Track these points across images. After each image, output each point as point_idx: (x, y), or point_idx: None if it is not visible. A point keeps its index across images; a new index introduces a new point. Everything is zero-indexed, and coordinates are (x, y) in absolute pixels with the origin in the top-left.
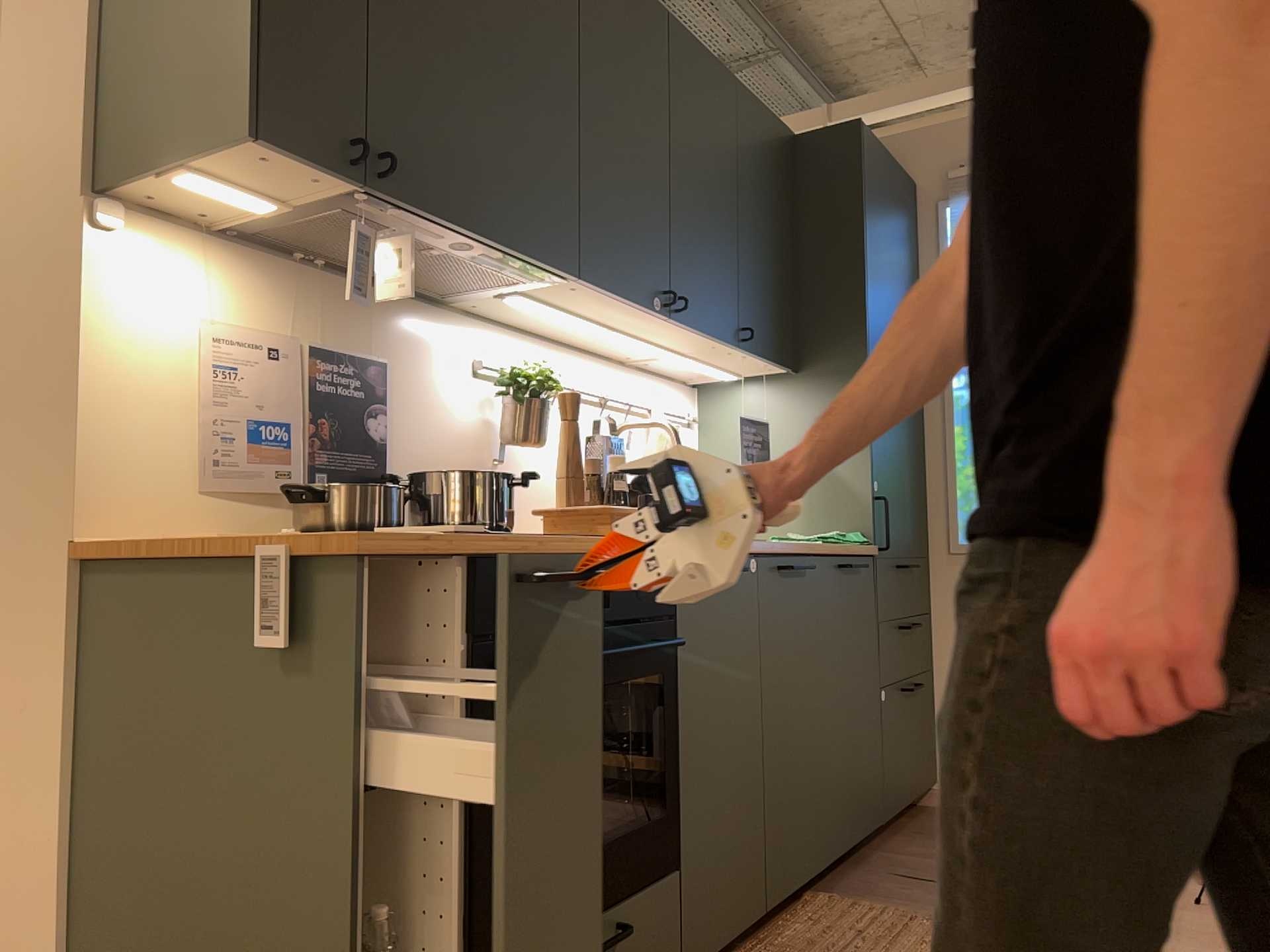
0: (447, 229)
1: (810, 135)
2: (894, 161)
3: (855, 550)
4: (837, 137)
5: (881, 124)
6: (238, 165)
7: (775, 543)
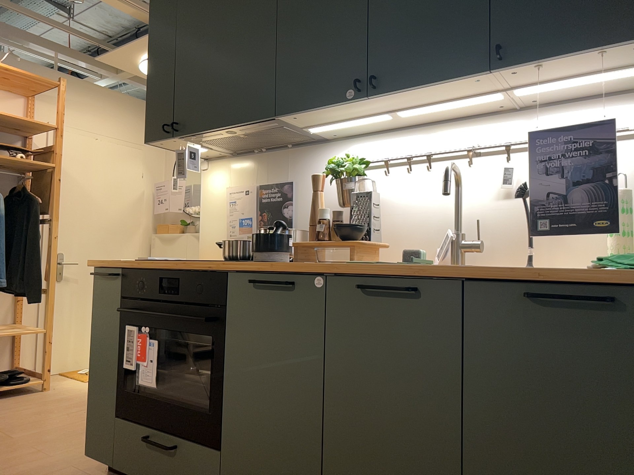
0: (211, 132)
1: None
2: None
3: (608, 277)
4: None
5: None
6: (170, 146)
7: (372, 266)
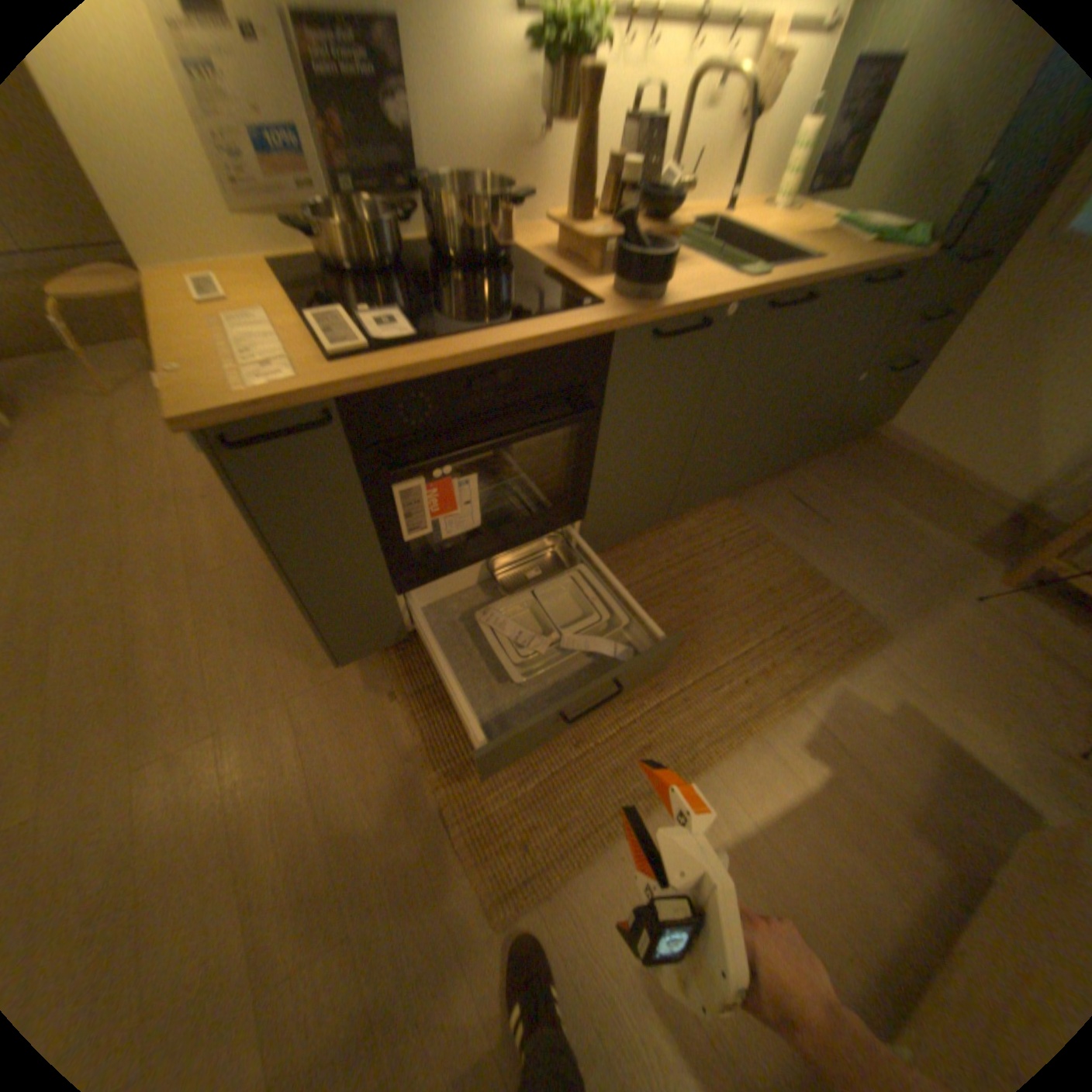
0: None
1: None
2: None
3: (898, 256)
4: None
5: None
6: None
7: (774, 277)
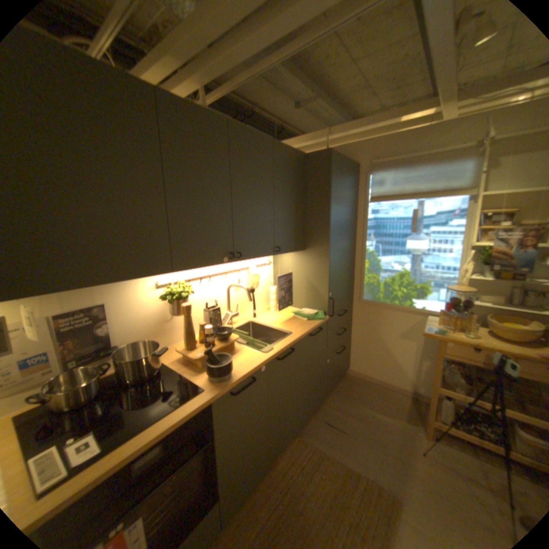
0: (70, 289)
1: (312, 153)
2: (352, 153)
3: (317, 323)
4: (322, 155)
5: (350, 135)
6: None
7: (276, 349)
